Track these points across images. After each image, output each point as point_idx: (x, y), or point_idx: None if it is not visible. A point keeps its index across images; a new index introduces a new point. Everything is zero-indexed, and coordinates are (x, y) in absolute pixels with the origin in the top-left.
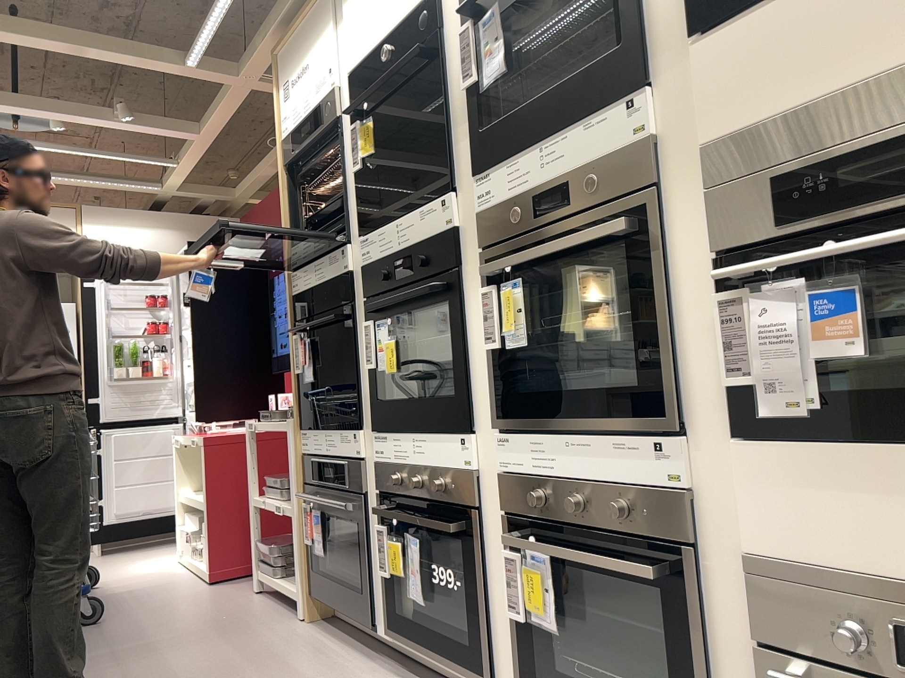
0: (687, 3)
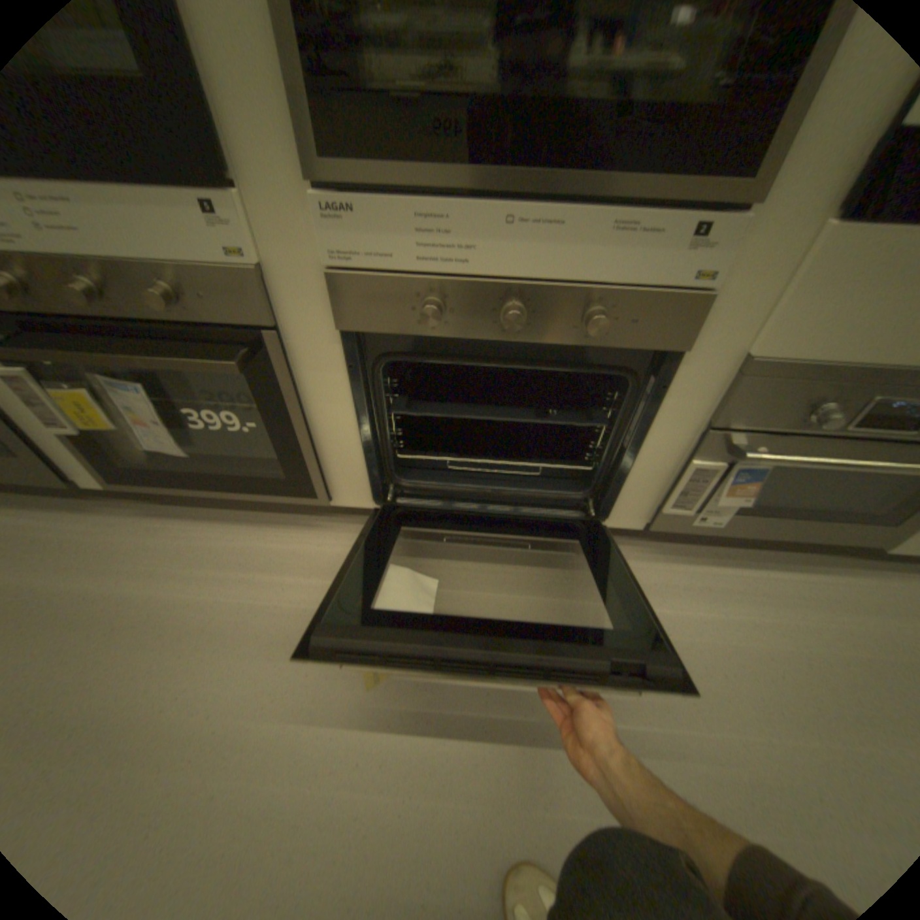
0: None
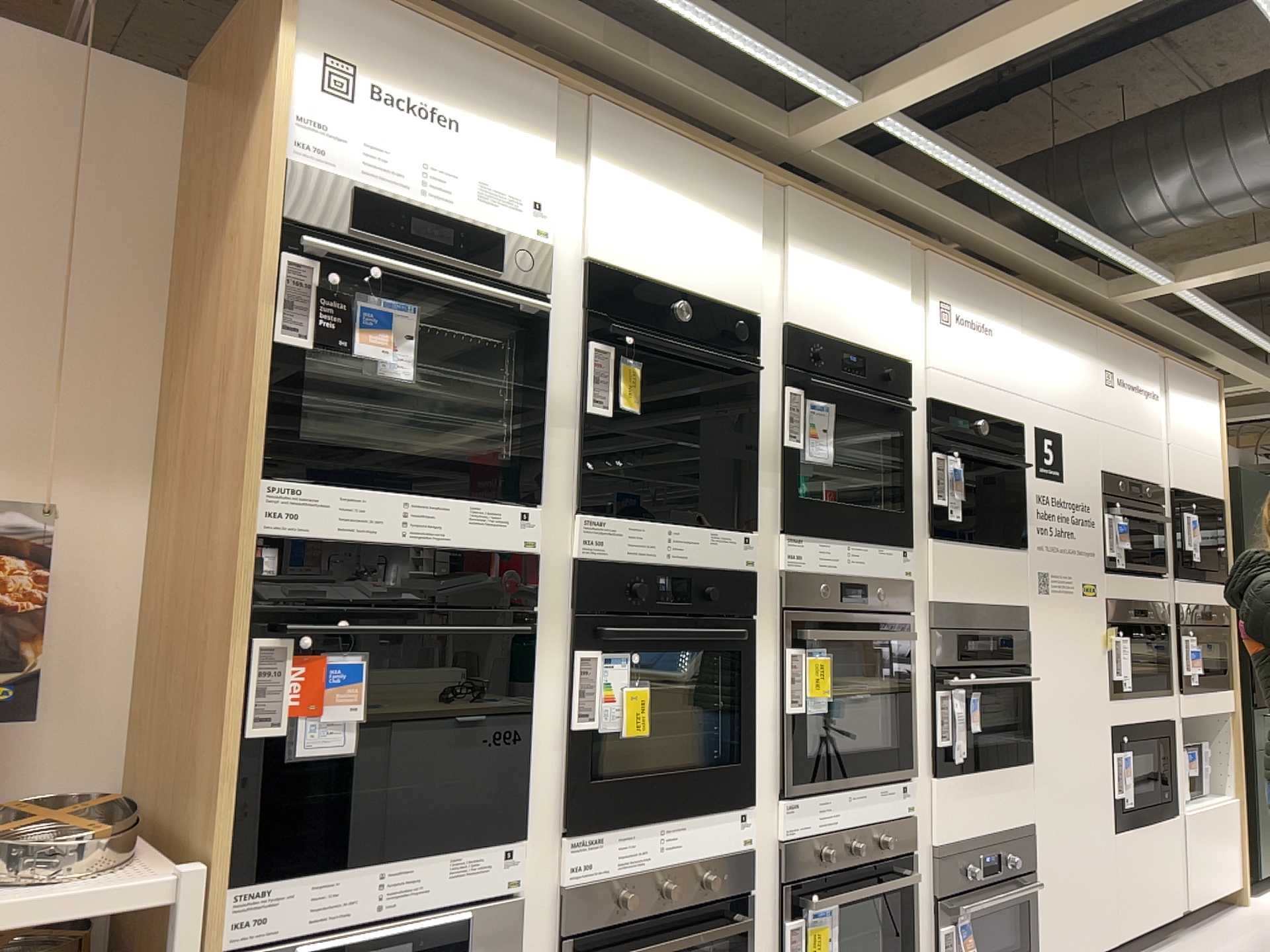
0: (922, 514)
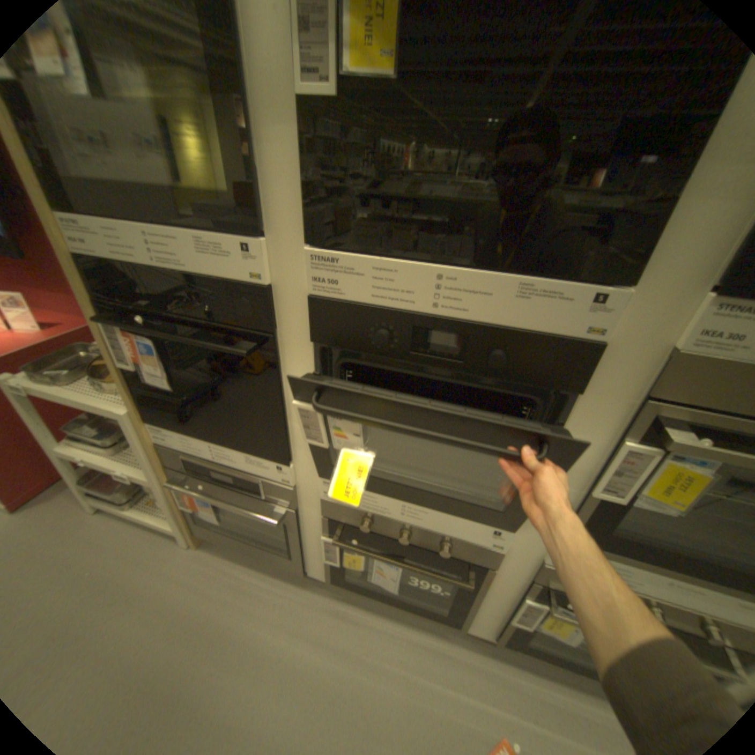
0: None
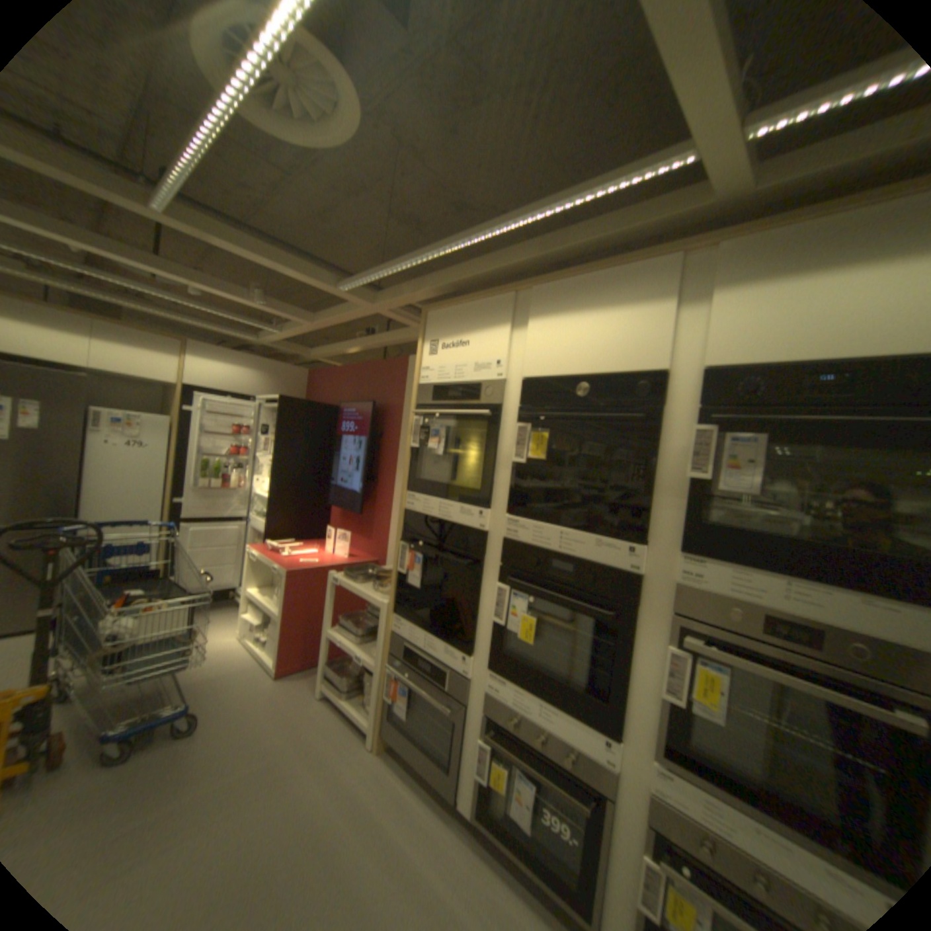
0: None
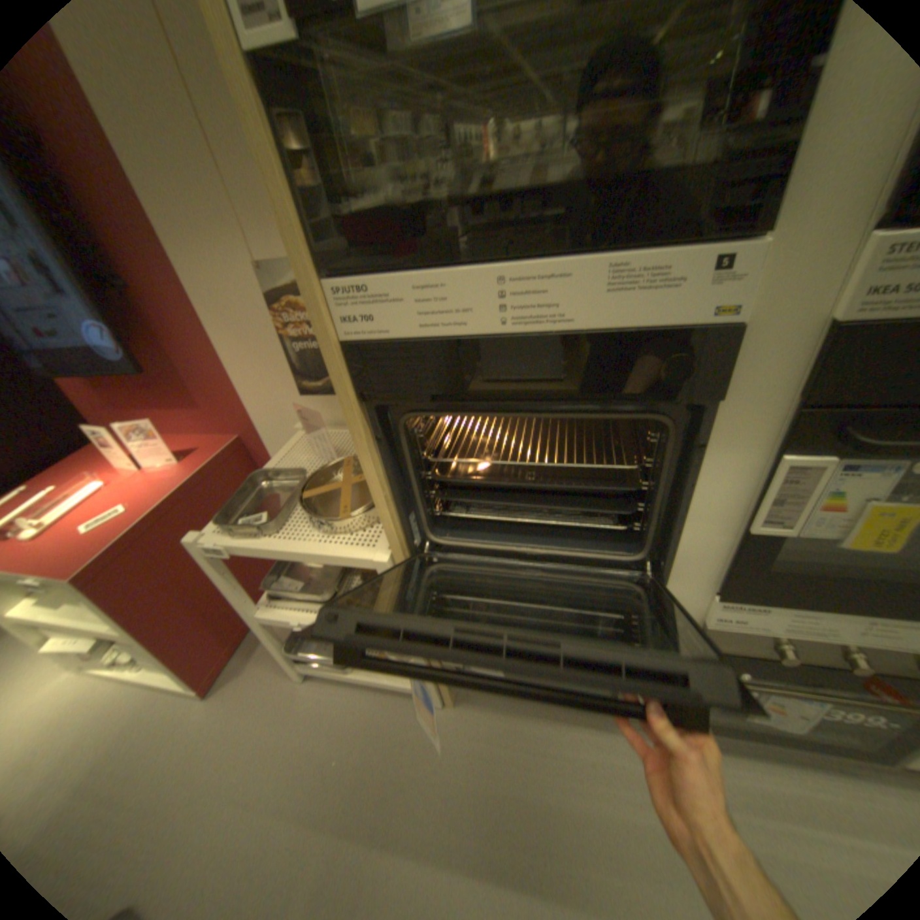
0: None
